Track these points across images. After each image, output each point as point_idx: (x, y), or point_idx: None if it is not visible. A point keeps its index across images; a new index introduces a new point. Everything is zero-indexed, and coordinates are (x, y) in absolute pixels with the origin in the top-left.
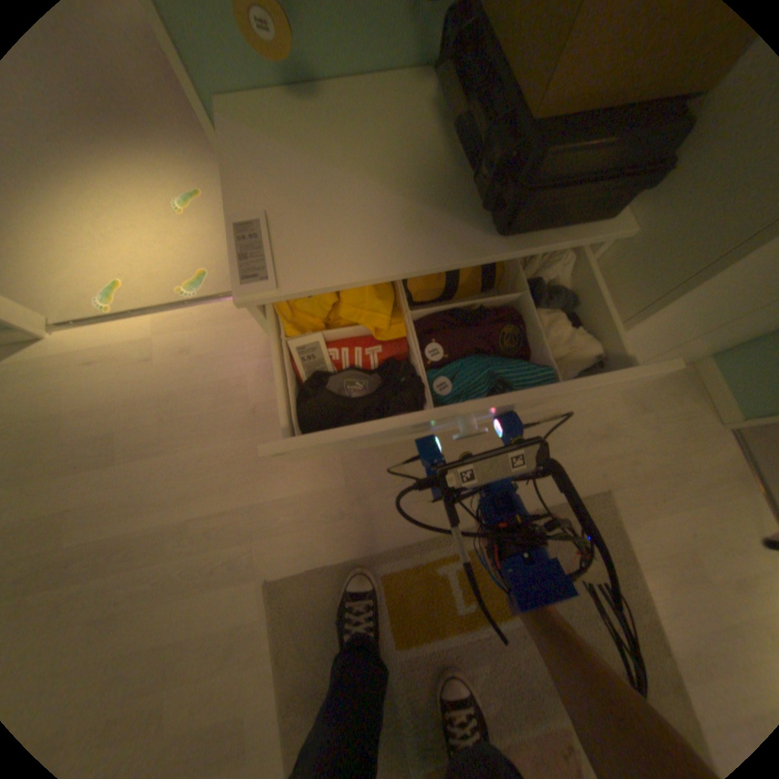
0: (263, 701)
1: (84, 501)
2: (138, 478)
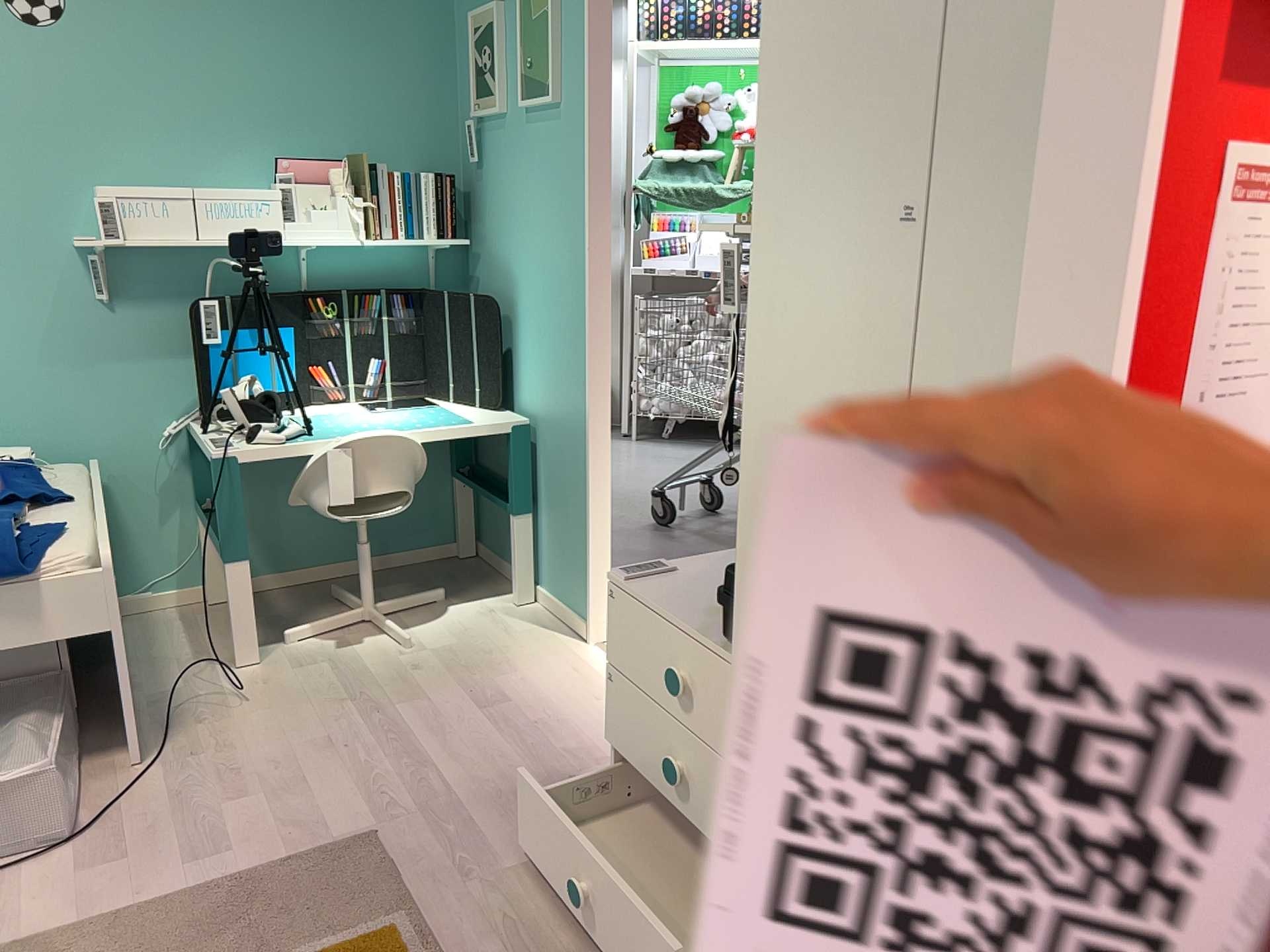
0: (243, 865)
1: (439, 706)
2: (469, 728)
